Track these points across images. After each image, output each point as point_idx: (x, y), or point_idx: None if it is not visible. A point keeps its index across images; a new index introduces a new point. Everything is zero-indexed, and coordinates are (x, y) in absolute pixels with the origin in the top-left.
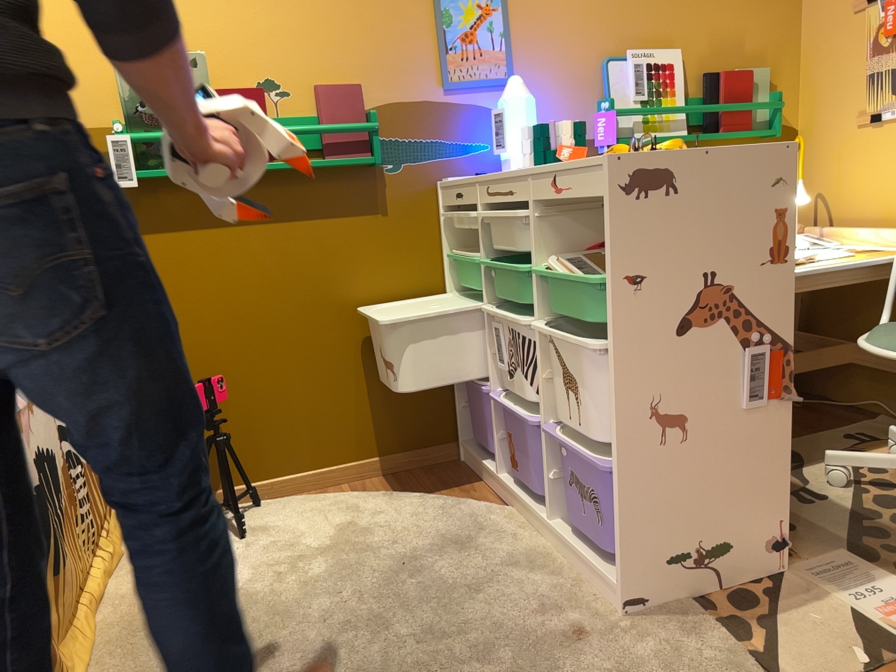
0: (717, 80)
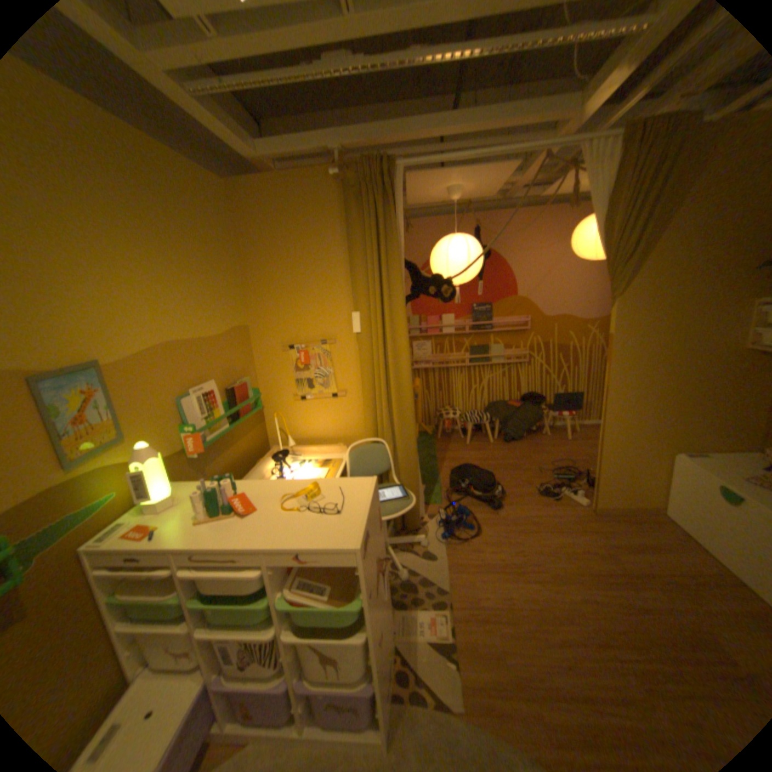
0: (234, 391)
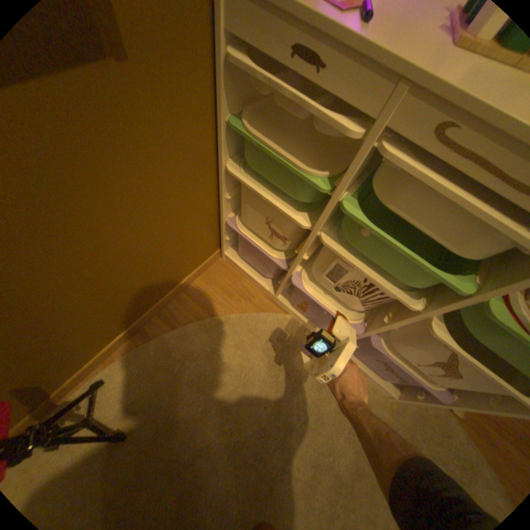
0: None
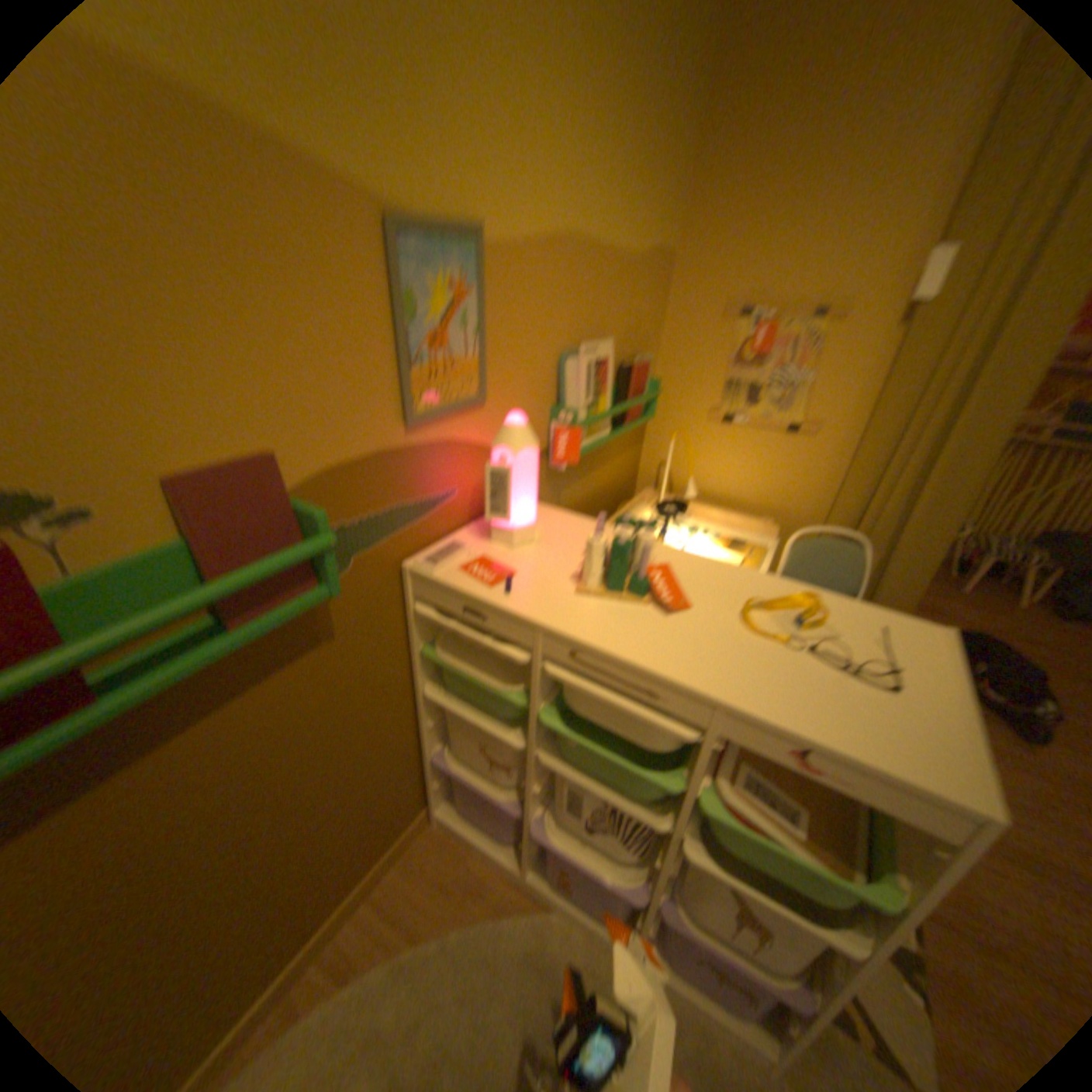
0: (632, 370)
